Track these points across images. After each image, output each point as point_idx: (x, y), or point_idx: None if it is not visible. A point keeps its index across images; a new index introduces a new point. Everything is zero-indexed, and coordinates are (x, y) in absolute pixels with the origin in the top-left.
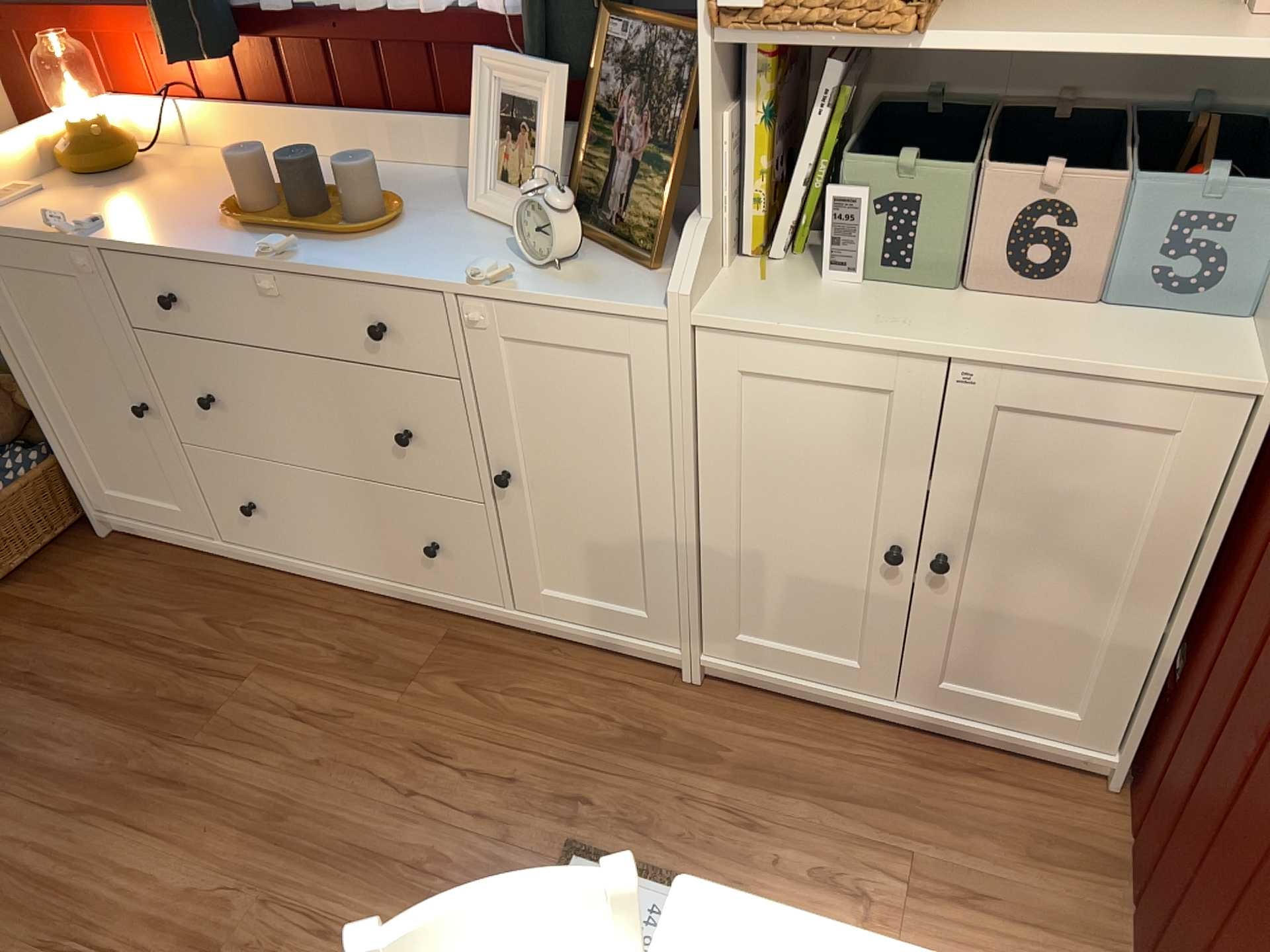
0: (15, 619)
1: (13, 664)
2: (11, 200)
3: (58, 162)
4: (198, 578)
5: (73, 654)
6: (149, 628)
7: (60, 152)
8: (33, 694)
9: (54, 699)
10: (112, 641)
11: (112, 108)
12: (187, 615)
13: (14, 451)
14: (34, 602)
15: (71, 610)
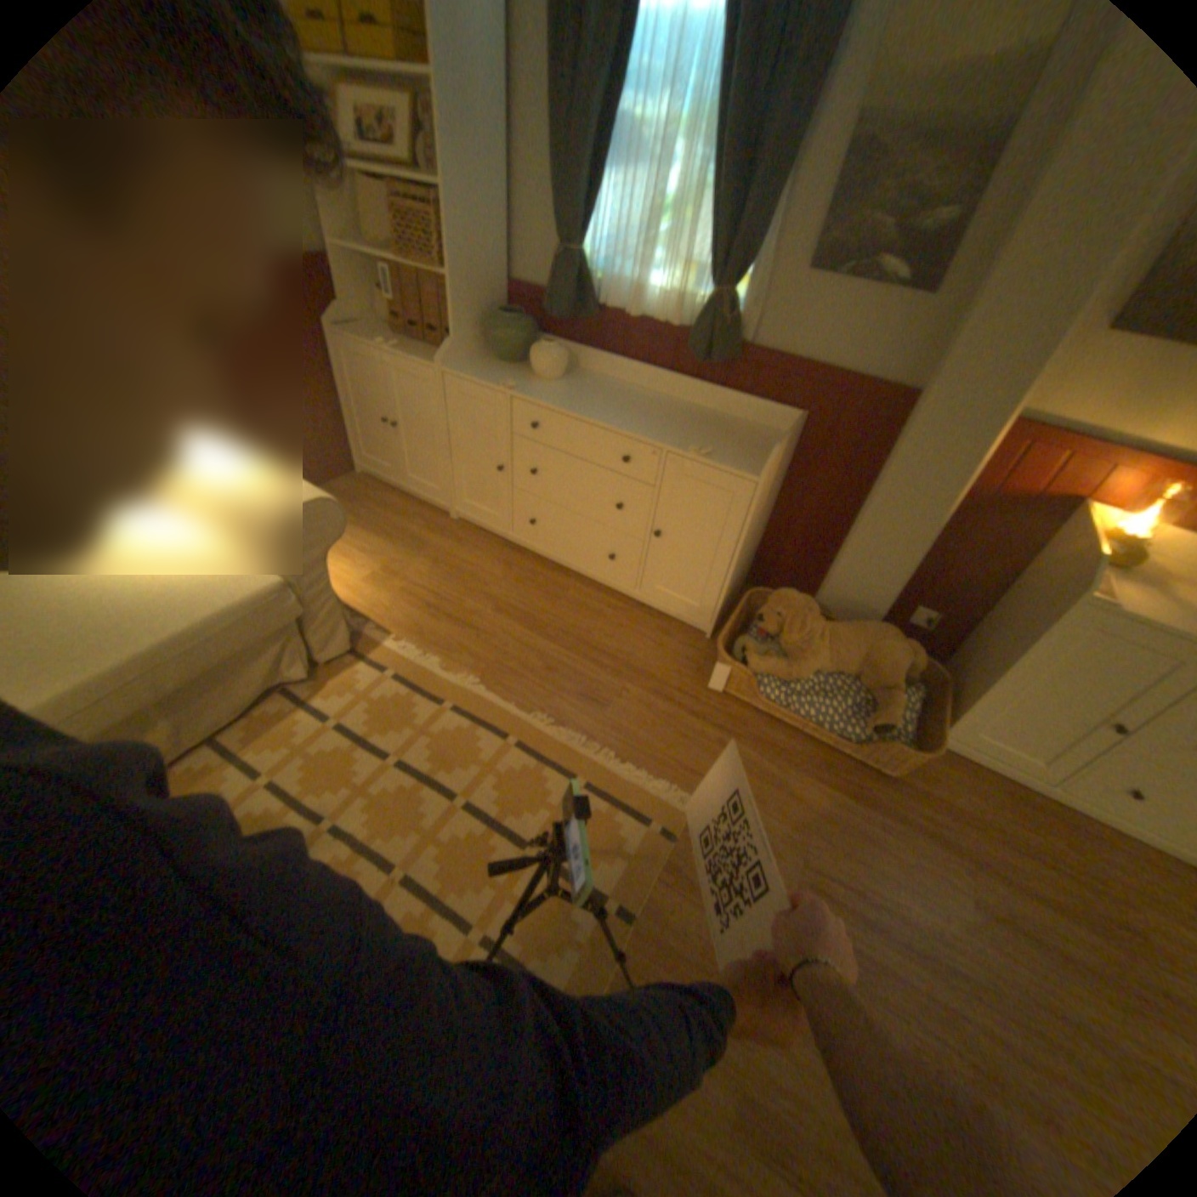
0: (932, 810)
1: (965, 853)
2: (1112, 588)
3: (1109, 558)
4: (1027, 806)
5: (1000, 856)
6: (1032, 844)
7: (1112, 551)
8: (1002, 886)
9: (1021, 895)
10: (1016, 850)
11: (1097, 513)
12: (1048, 839)
13: (908, 690)
14: (932, 797)
15: (965, 813)
